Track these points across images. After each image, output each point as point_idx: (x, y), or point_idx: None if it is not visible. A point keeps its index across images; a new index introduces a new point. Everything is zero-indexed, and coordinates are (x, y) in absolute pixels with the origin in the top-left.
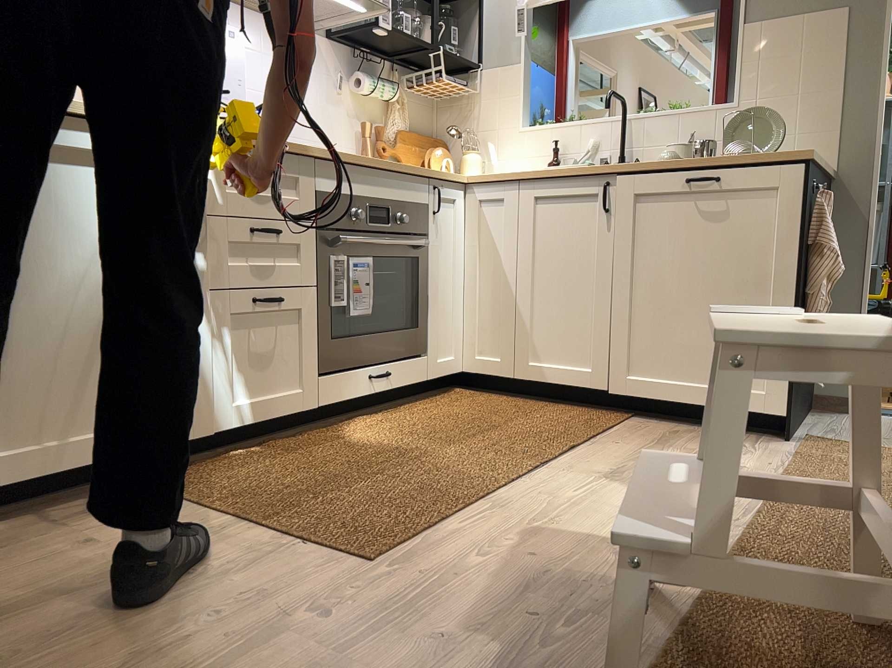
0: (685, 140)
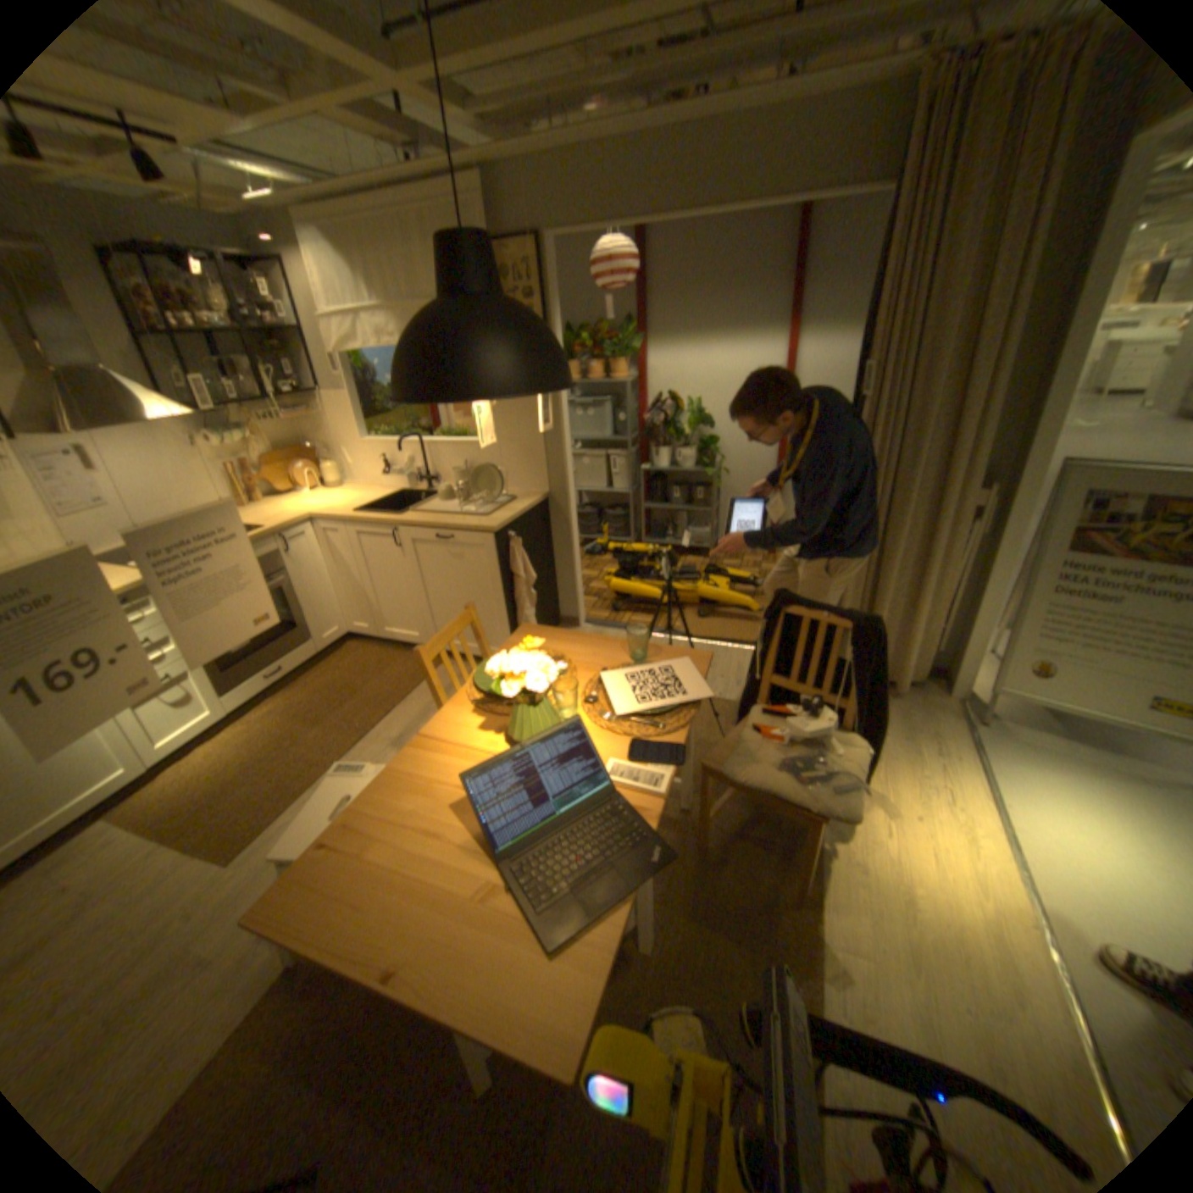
0: (466, 461)
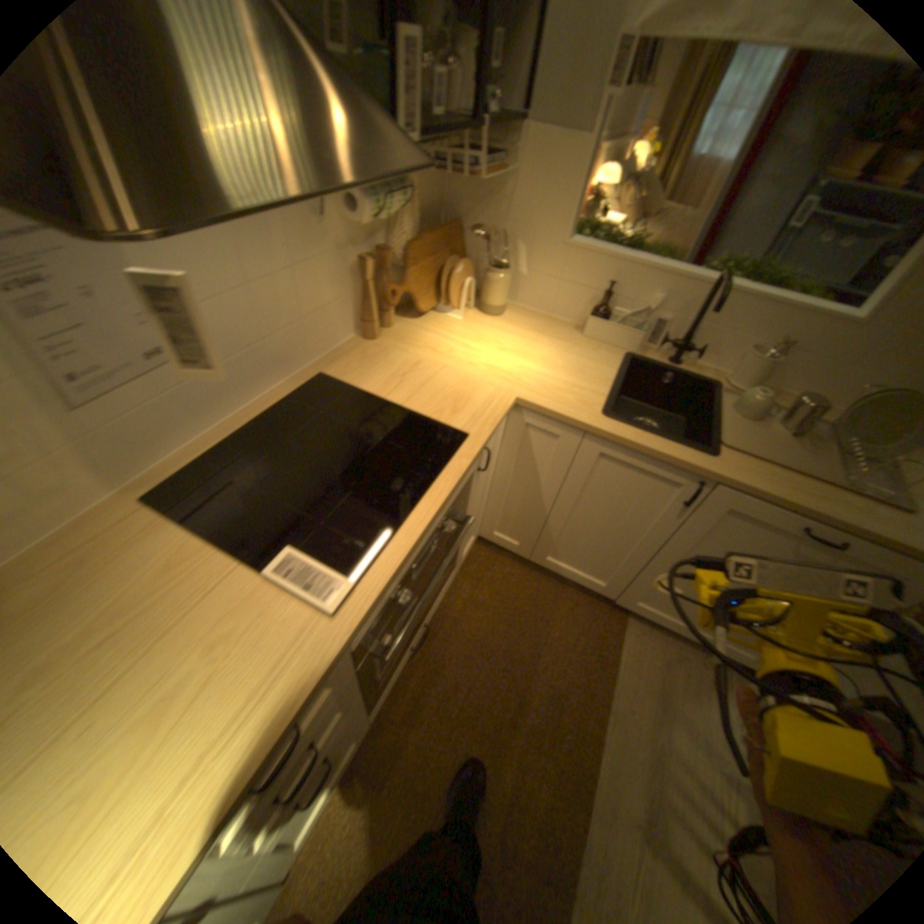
0: (774, 336)
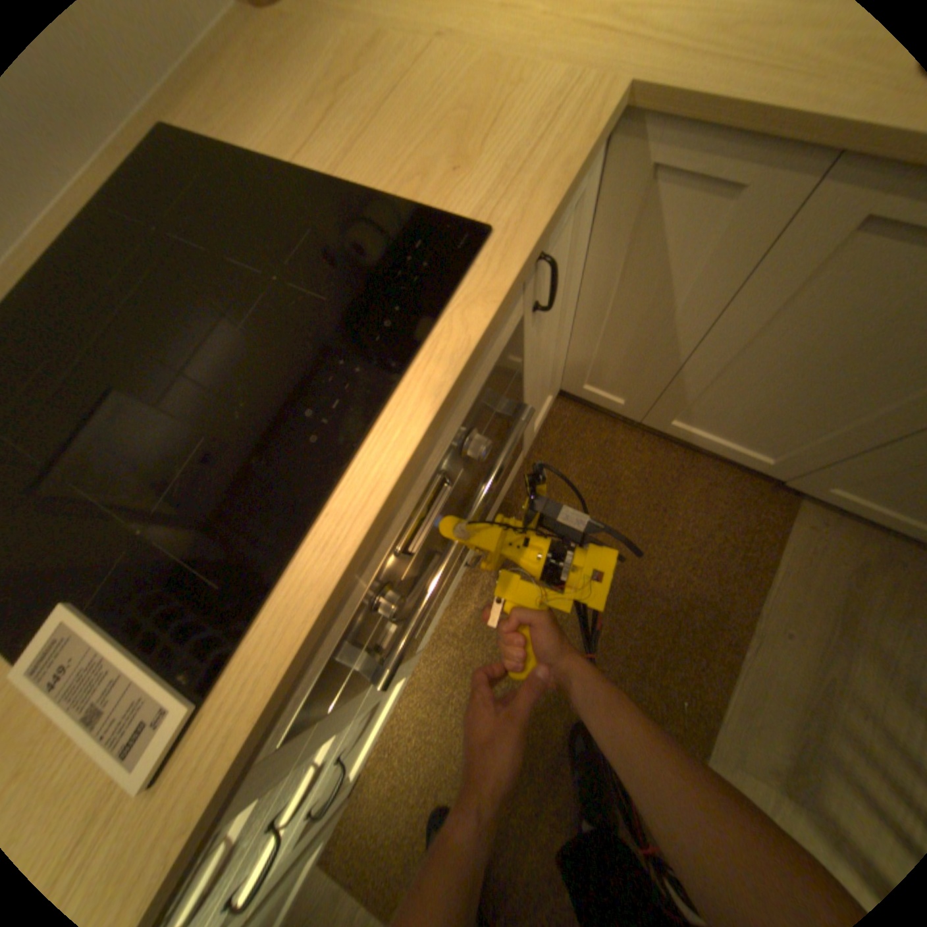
0: None
